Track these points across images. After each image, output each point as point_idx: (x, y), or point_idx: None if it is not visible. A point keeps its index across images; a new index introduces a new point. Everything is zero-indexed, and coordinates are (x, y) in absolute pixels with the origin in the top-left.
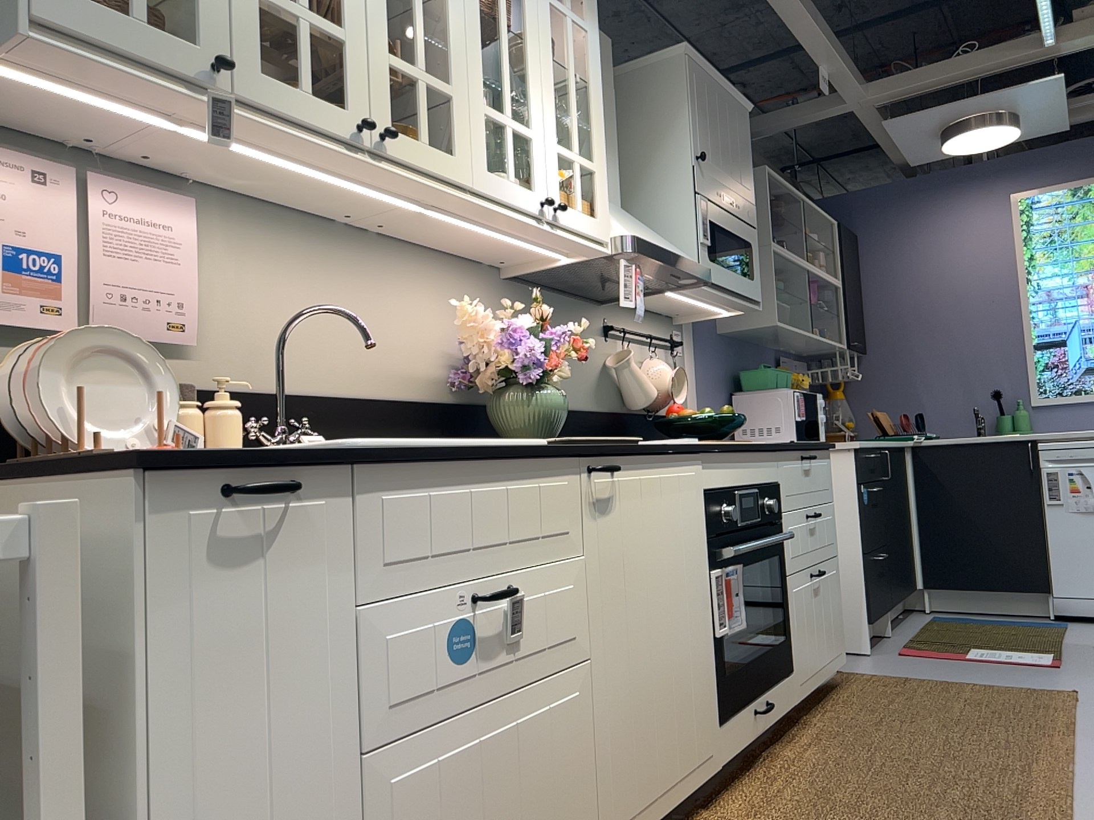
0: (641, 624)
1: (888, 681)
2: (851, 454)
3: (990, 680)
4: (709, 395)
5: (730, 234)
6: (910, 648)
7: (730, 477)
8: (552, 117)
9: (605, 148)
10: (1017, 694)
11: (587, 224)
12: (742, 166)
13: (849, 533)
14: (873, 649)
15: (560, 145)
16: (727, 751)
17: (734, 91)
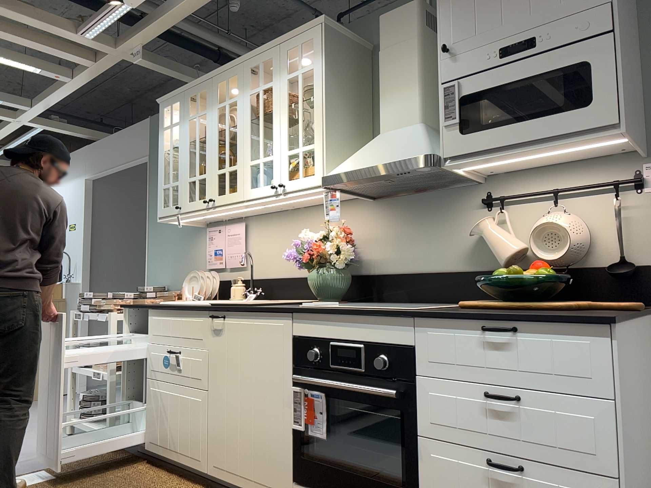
0: (233, 390)
1: None
2: None
3: None
4: None
5: (519, 82)
6: None
7: (323, 332)
8: (284, 139)
9: (323, 127)
10: None
11: (303, 182)
12: None
13: None
14: None
15: (288, 150)
16: None
17: None
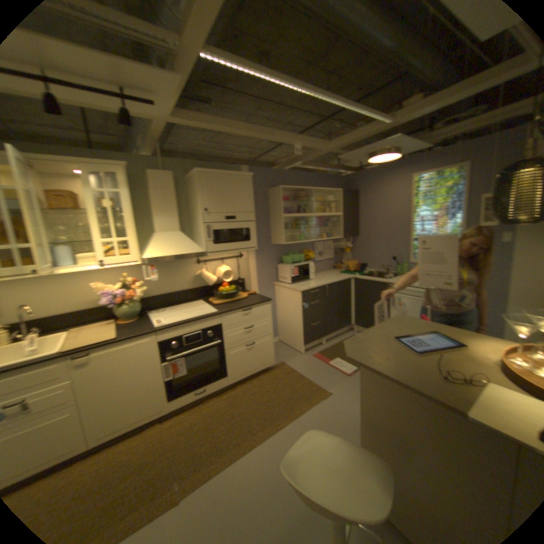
0: (108, 390)
1: (285, 372)
2: (299, 292)
3: (315, 379)
4: (262, 267)
5: (230, 229)
6: (319, 353)
7: (177, 333)
8: (94, 231)
9: (133, 229)
10: (310, 391)
11: (120, 260)
12: (240, 200)
13: (298, 317)
14: (308, 351)
15: (100, 239)
16: (171, 408)
17: (235, 172)
